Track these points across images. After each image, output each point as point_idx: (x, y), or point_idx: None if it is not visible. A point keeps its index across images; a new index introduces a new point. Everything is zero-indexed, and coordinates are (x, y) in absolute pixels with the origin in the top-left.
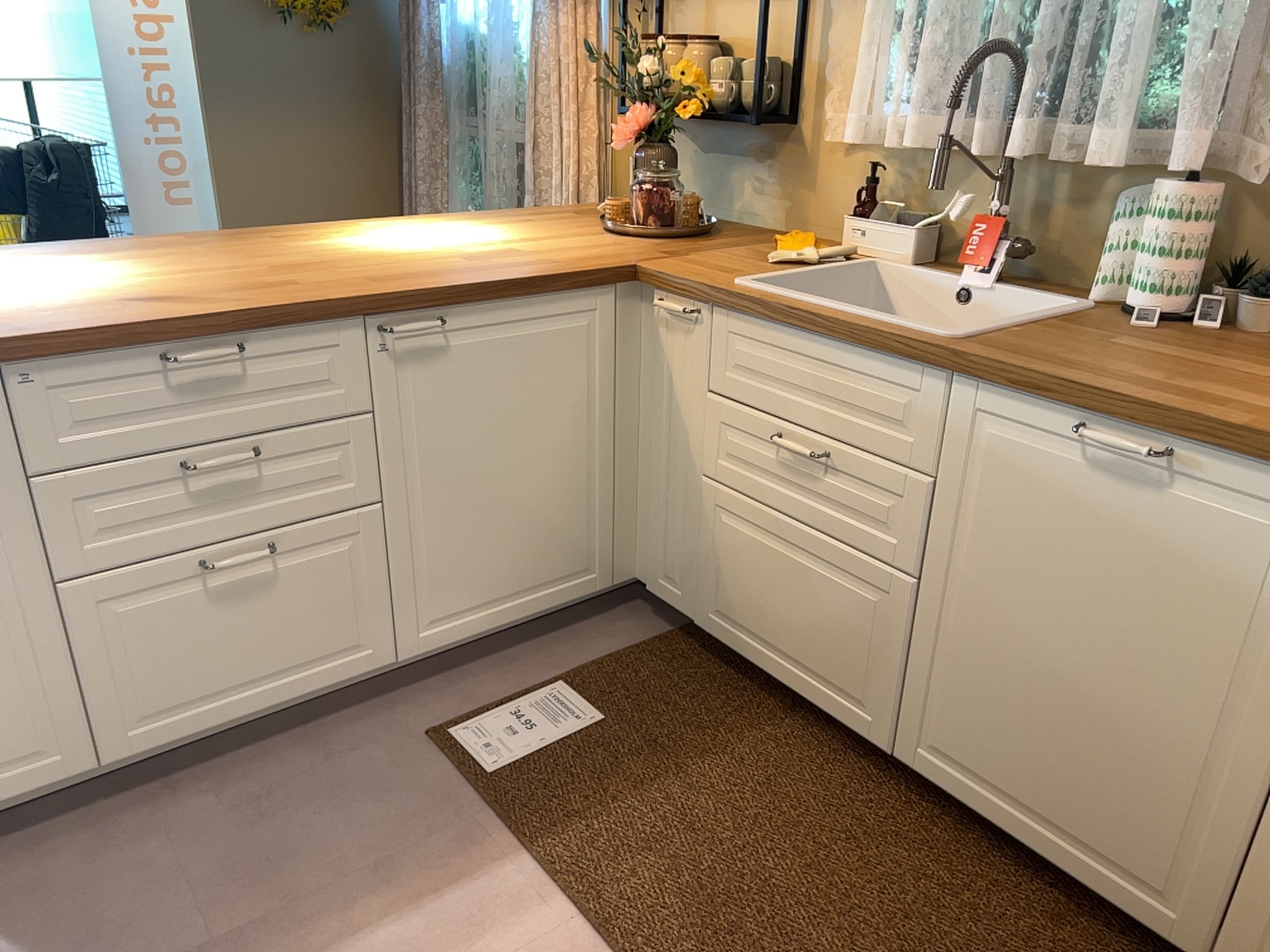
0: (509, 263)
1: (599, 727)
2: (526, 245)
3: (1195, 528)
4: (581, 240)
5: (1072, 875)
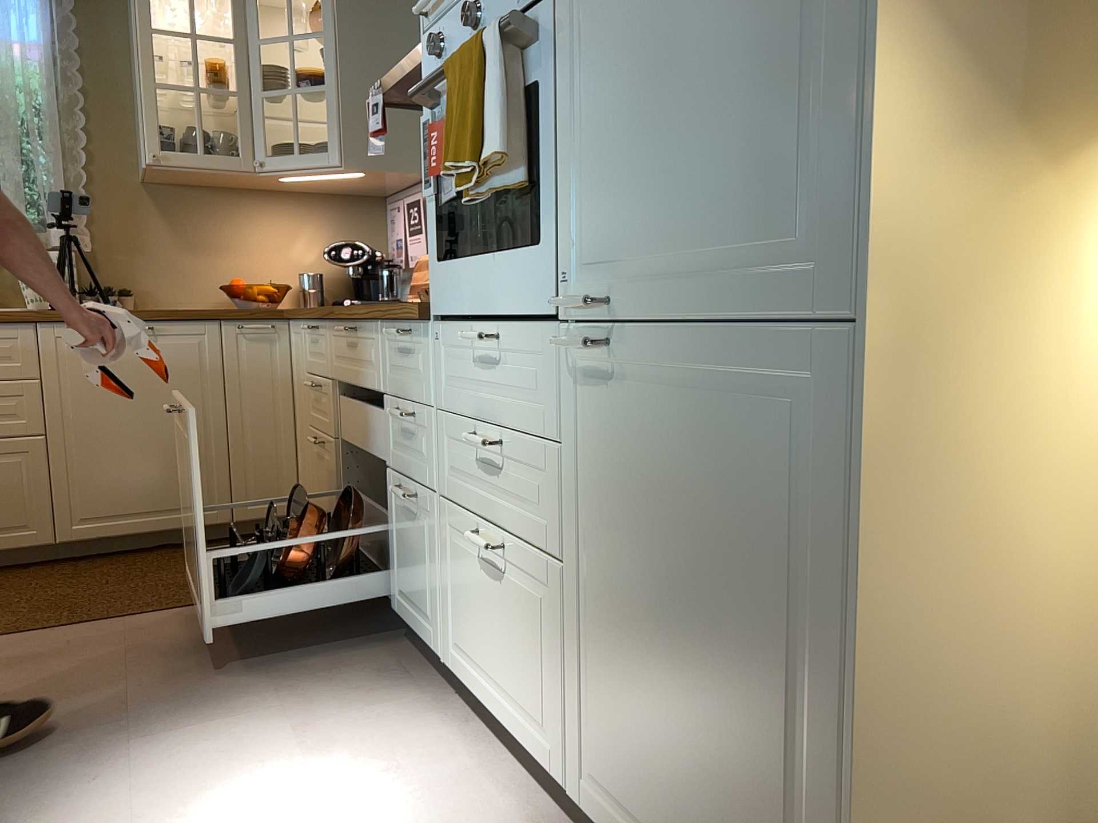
0: None
1: None
2: None
3: (169, 352)
4: None
5: (170, 529)
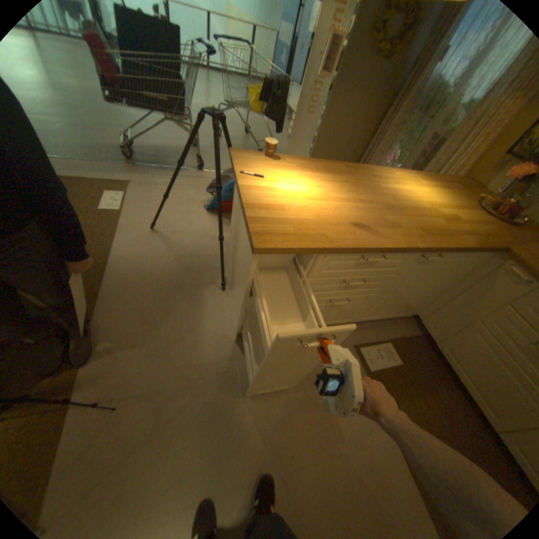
0: (464, 231)
1: (401, 368)
2: (460, 212)
3: None
4: (478, 214)
5: None
